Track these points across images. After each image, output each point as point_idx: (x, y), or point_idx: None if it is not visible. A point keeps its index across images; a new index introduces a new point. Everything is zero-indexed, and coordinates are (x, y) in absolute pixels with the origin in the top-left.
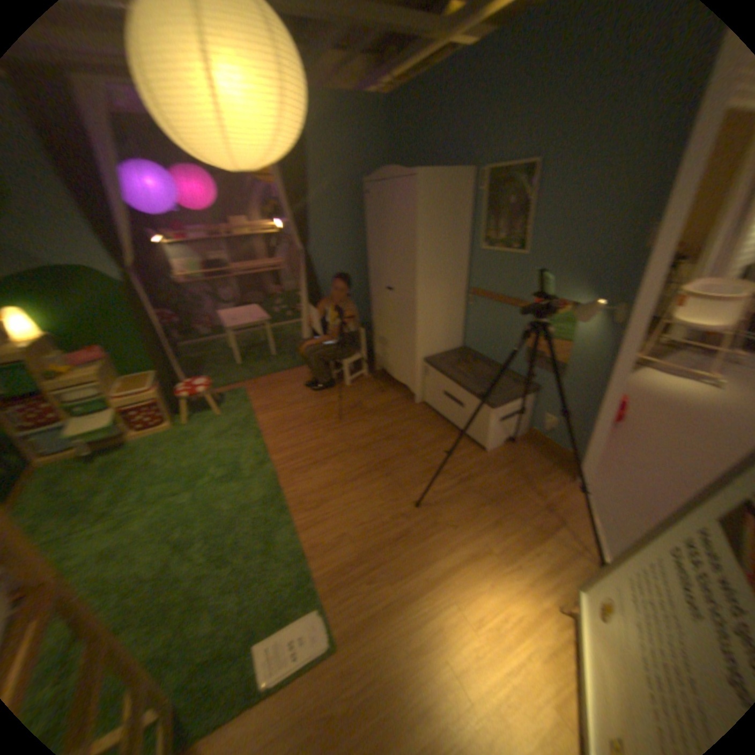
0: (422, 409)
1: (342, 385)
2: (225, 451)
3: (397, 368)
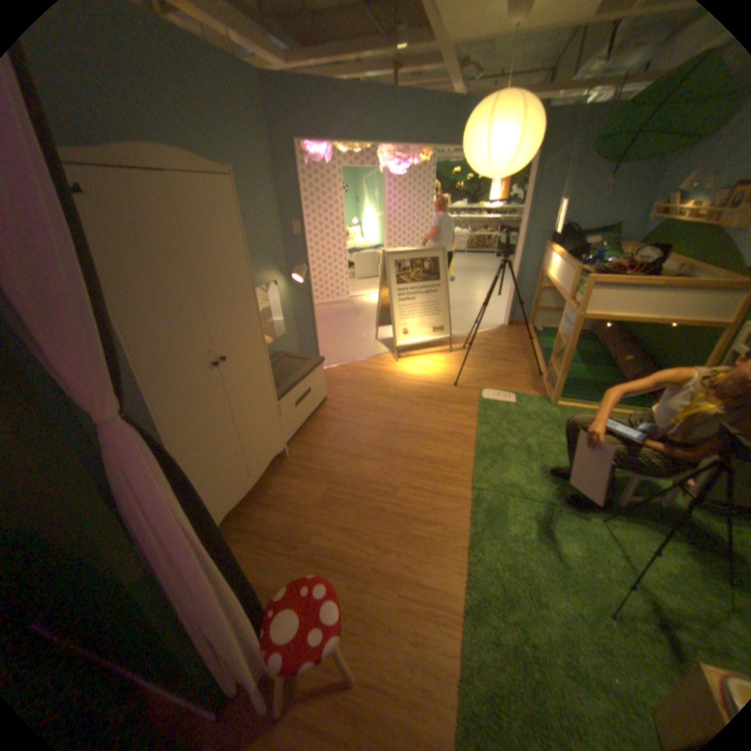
0: (291, 446)
1: (281, 565)
2: (518, 542)
3: (242, 469)
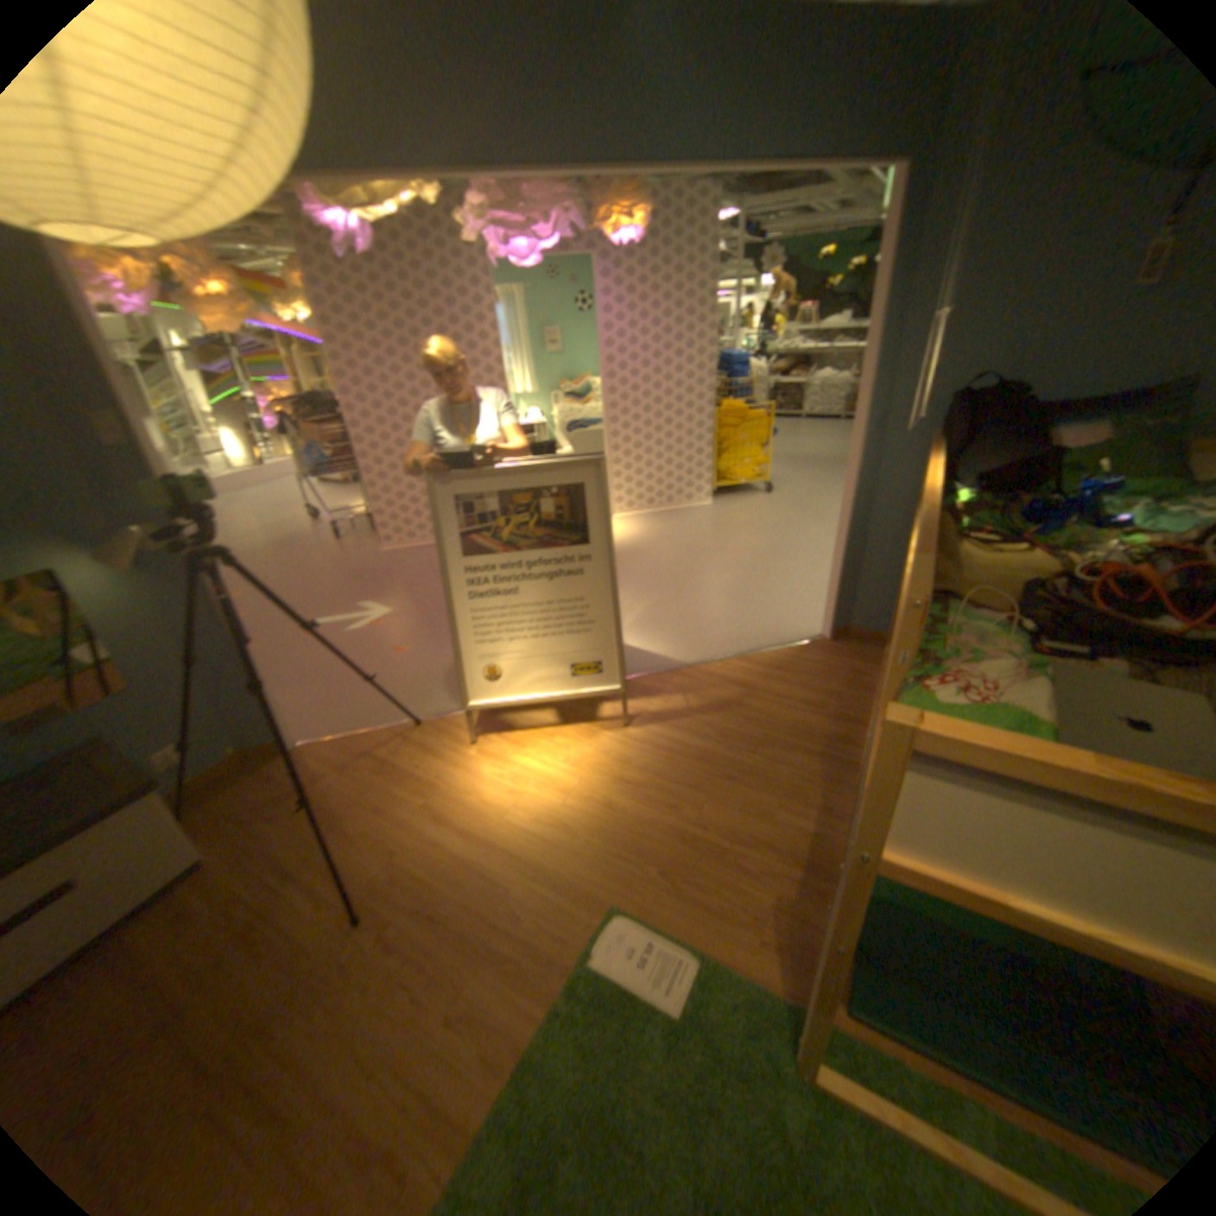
0: None
1: None
2: None
3: None
